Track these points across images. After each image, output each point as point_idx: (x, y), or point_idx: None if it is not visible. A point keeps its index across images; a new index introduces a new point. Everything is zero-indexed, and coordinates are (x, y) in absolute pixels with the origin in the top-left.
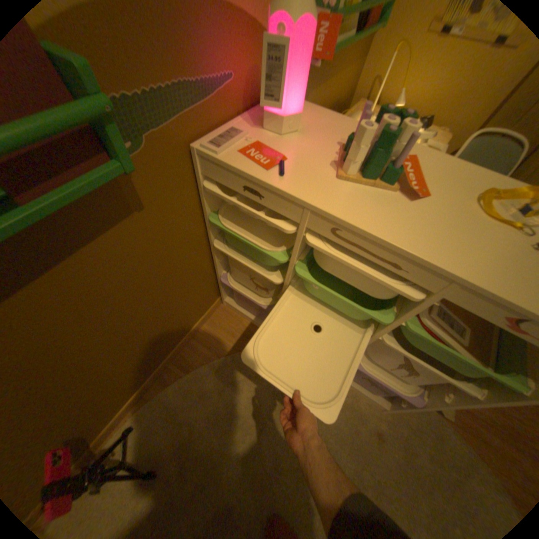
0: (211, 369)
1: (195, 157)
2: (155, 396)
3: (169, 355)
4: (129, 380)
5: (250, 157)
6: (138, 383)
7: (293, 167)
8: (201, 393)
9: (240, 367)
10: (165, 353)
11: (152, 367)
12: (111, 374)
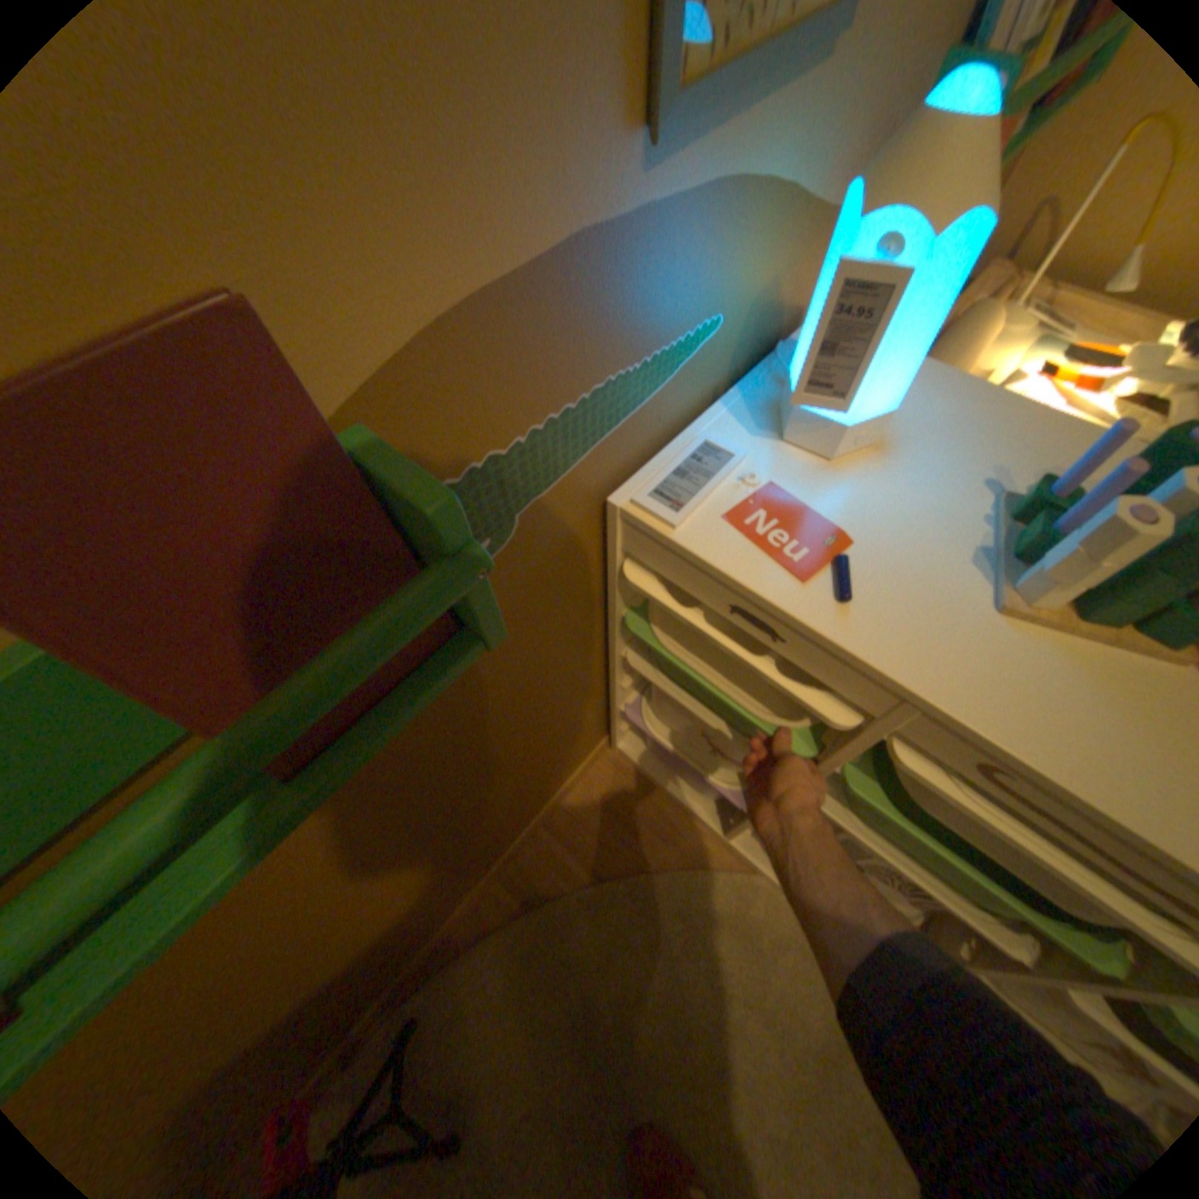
0: (582, 908)
1: (614, 519)
2: (462, 956)
3: (494, 868)
4: (417, 931)
5: (757, 534)
6: (432, 930)
7: (874, 569)
8: (561, 965)
9: (647, 914)
10: (488, 866)
11: (461, 896)
12: (387, 934)
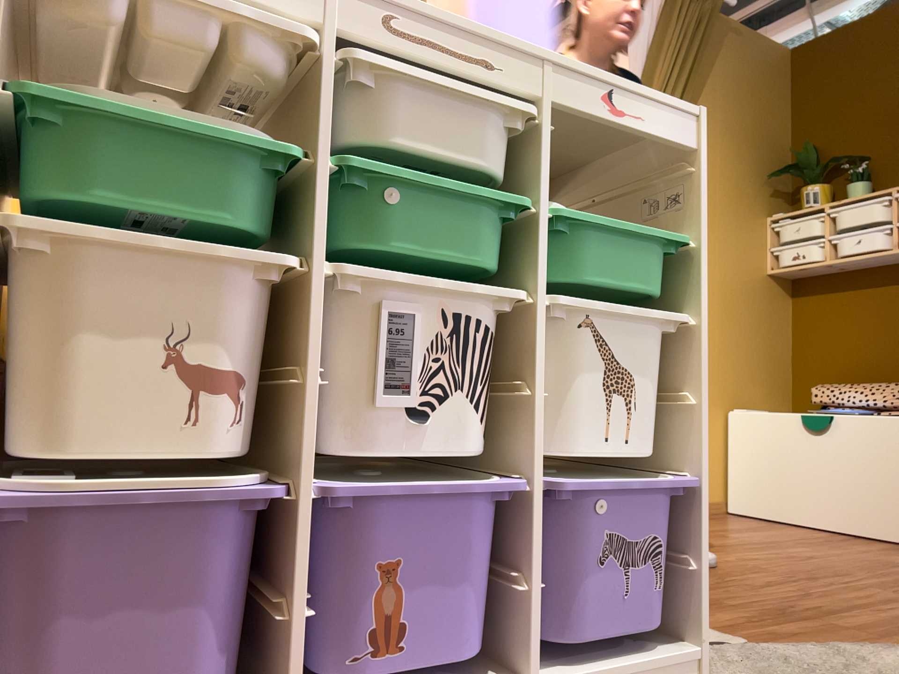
0: None
1: None
2: None
3: None
4: None
5: None
6: None
7: None
8: None
9: None
10: None
11: None
12: None
